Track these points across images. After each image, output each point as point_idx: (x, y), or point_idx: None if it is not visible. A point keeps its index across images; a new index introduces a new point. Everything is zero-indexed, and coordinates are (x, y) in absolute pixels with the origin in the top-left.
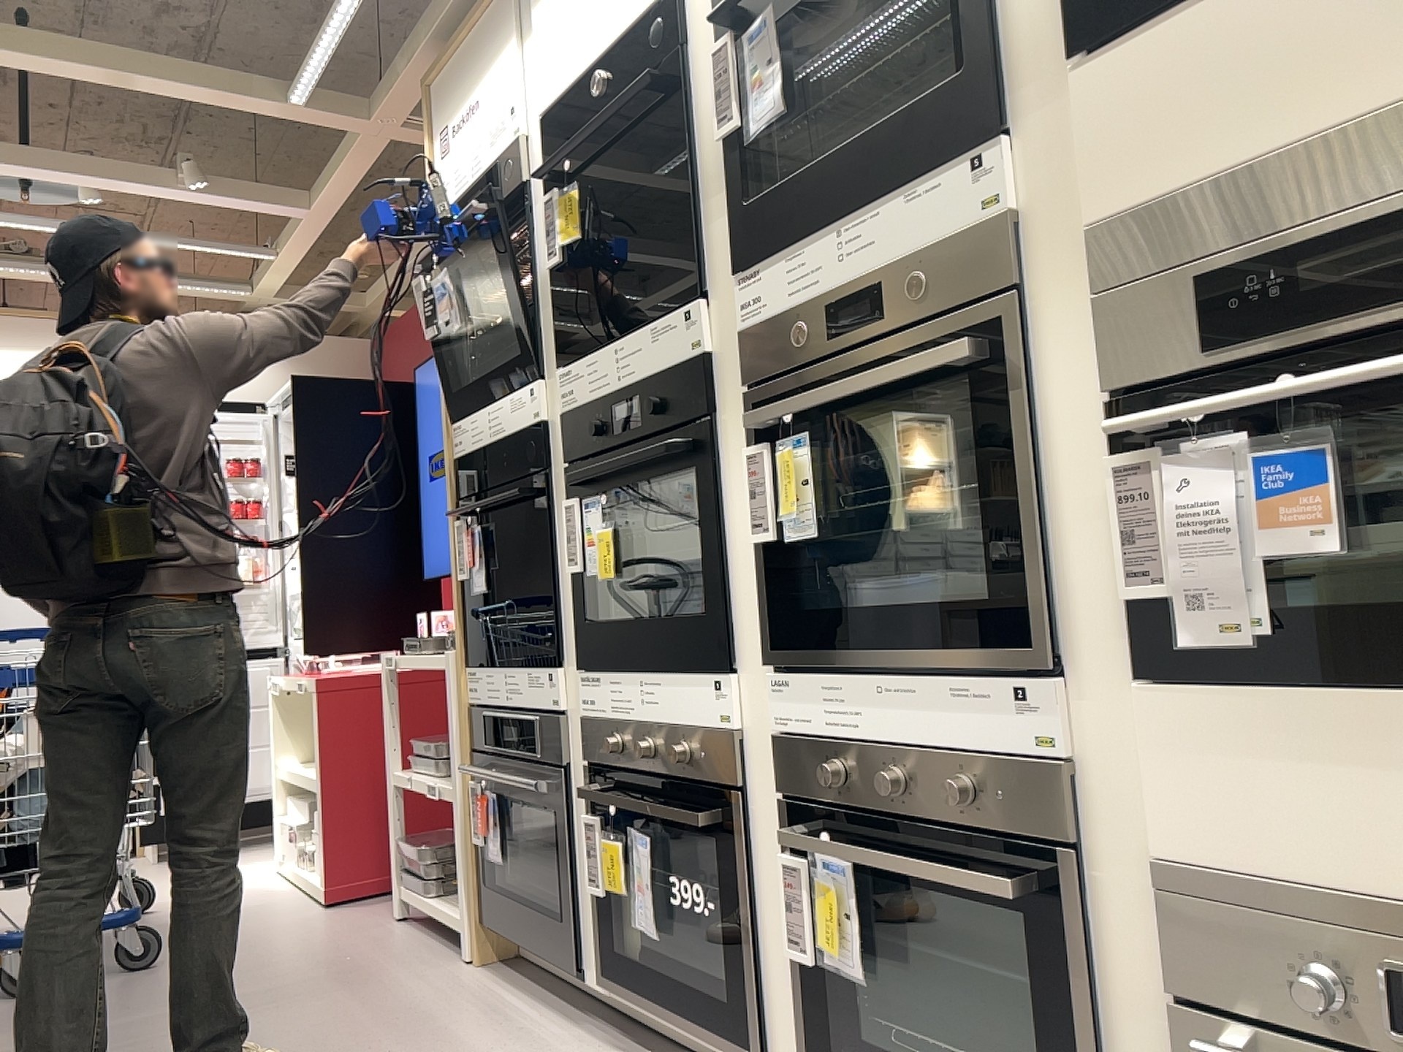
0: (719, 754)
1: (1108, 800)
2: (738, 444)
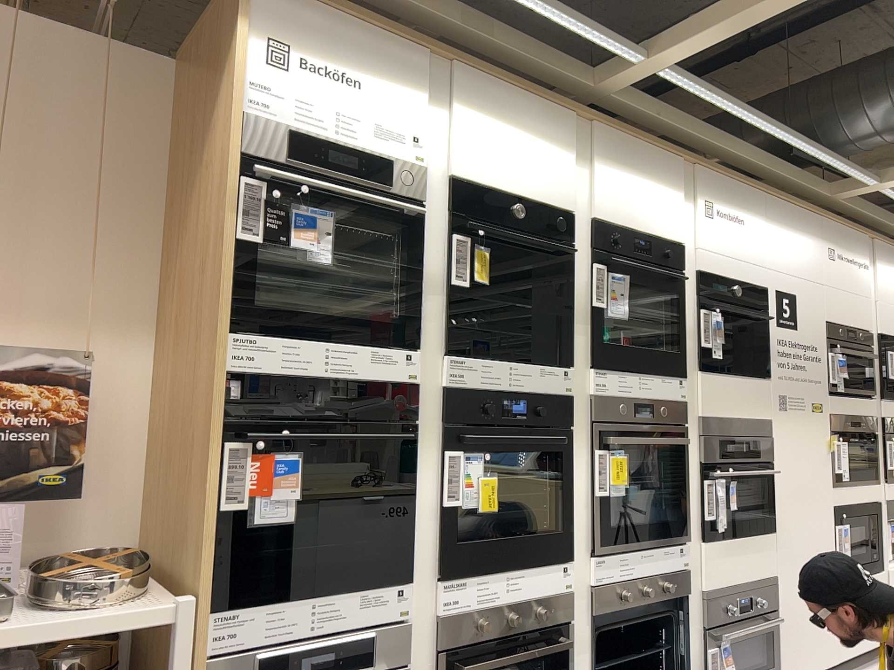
0: (564, 605)
1: (691, 577)
2: (581, 446)
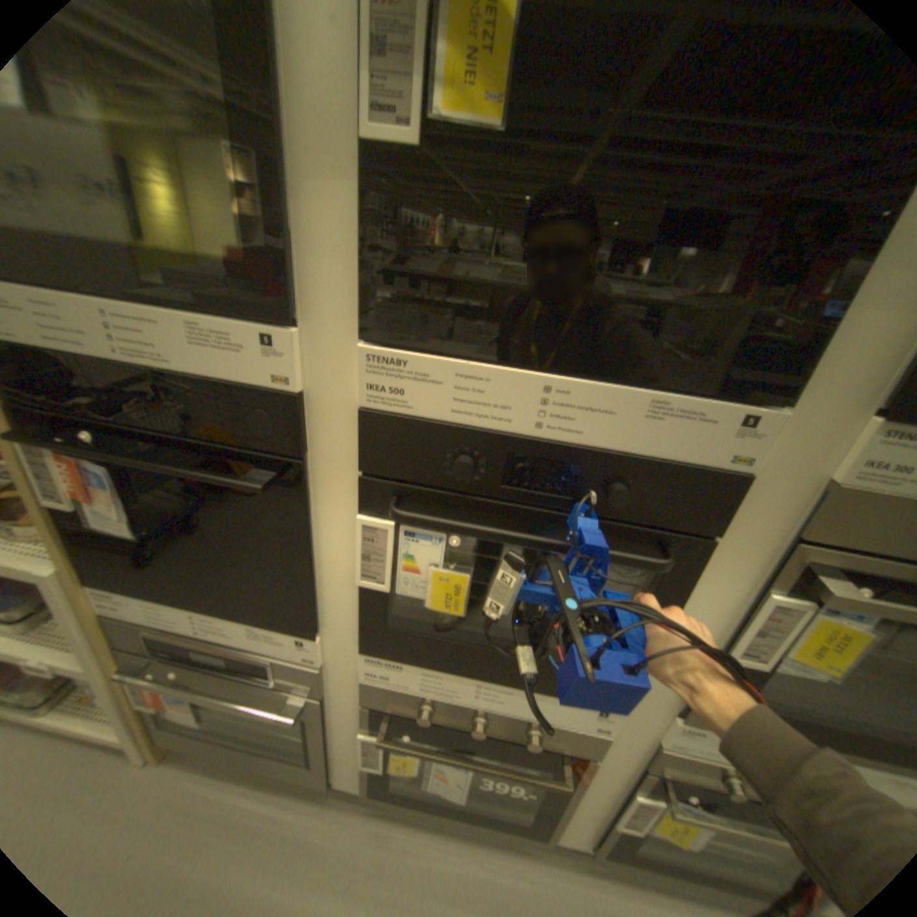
0: (586, 747)
1: None
2: (739, 573)
